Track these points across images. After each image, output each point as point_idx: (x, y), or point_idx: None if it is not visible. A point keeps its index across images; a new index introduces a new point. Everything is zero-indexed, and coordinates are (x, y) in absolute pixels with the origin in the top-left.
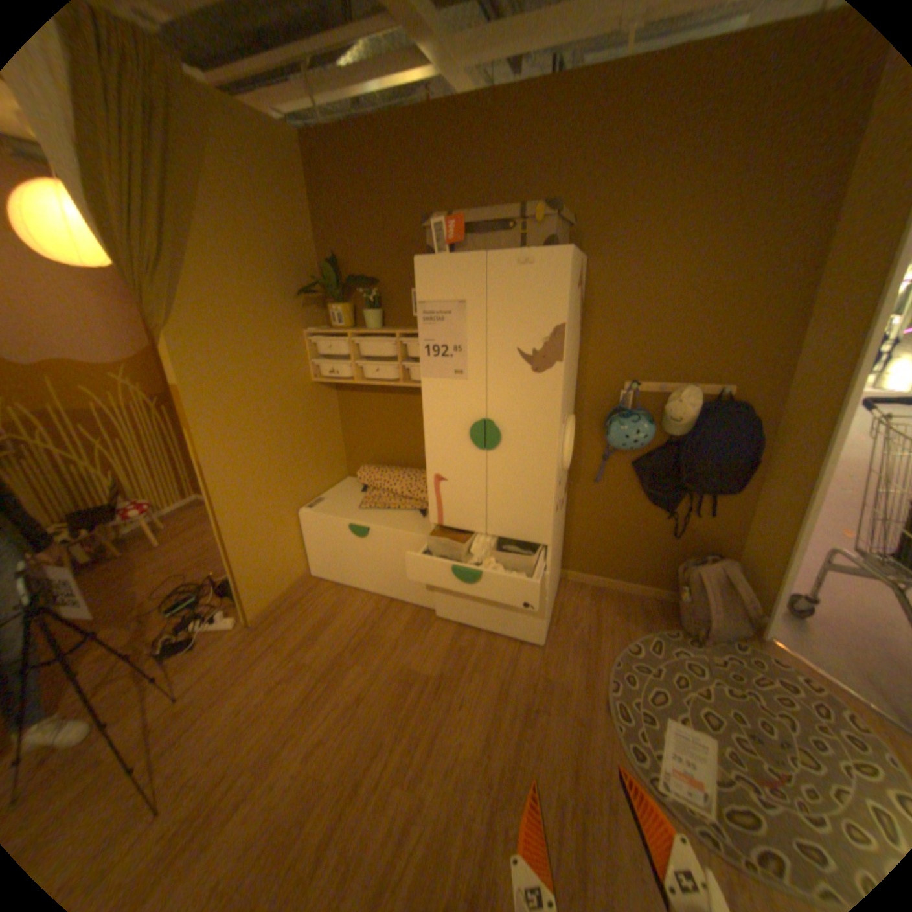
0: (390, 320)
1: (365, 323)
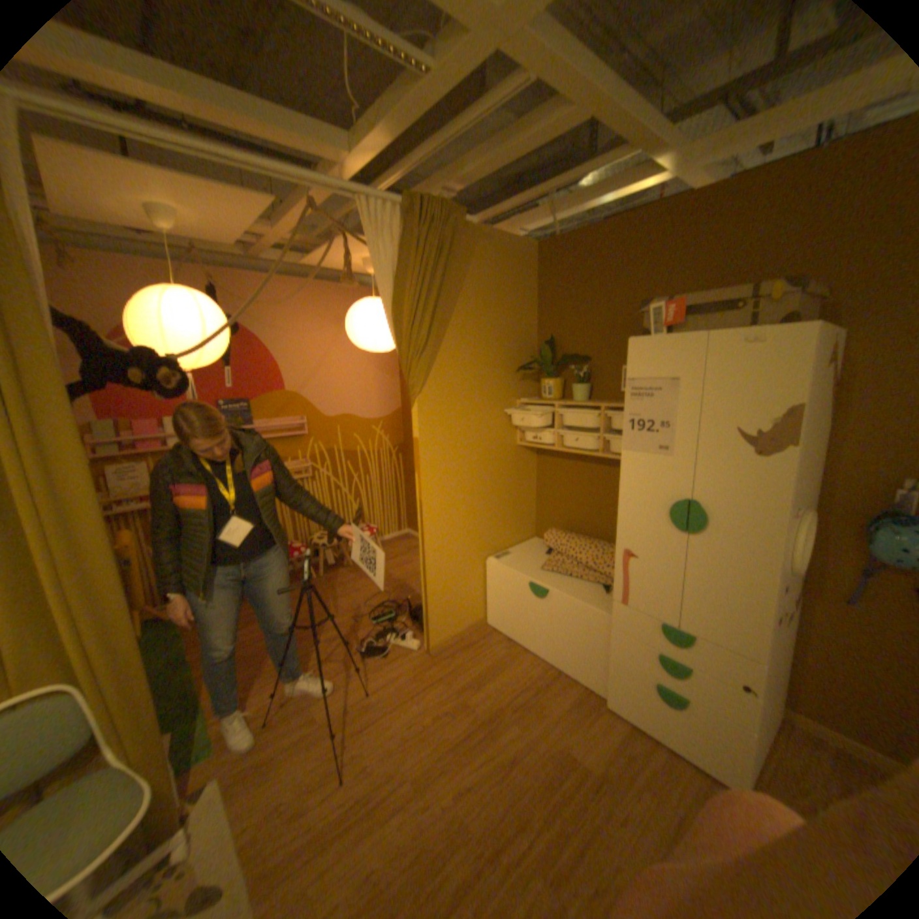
0: (598, 393)
1: (574, 395)
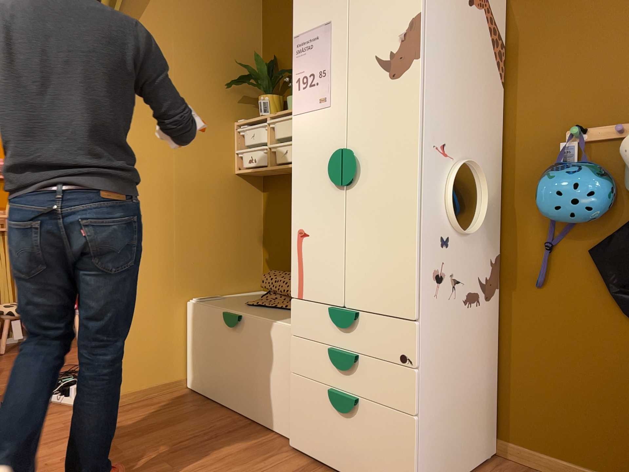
0: None
1: (288, 109)
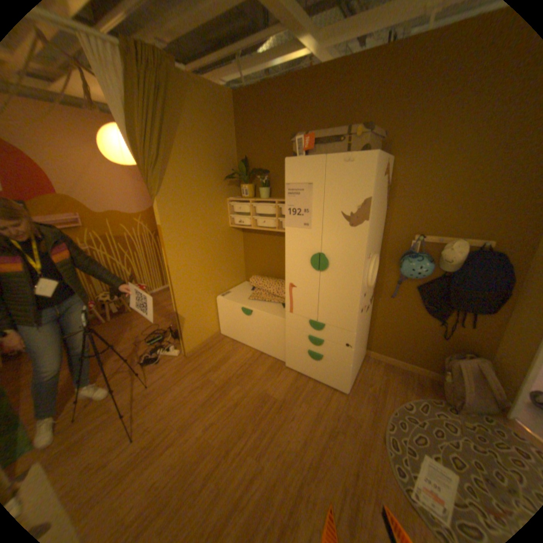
0: (274, 193)
1: (260, 195)
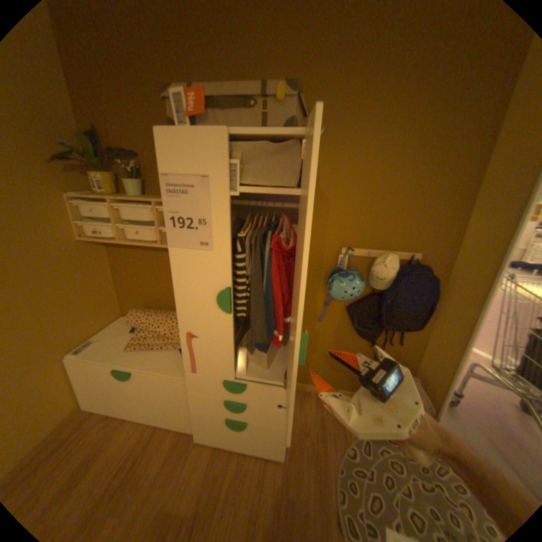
0: (150, 189)
1: (125, 190)
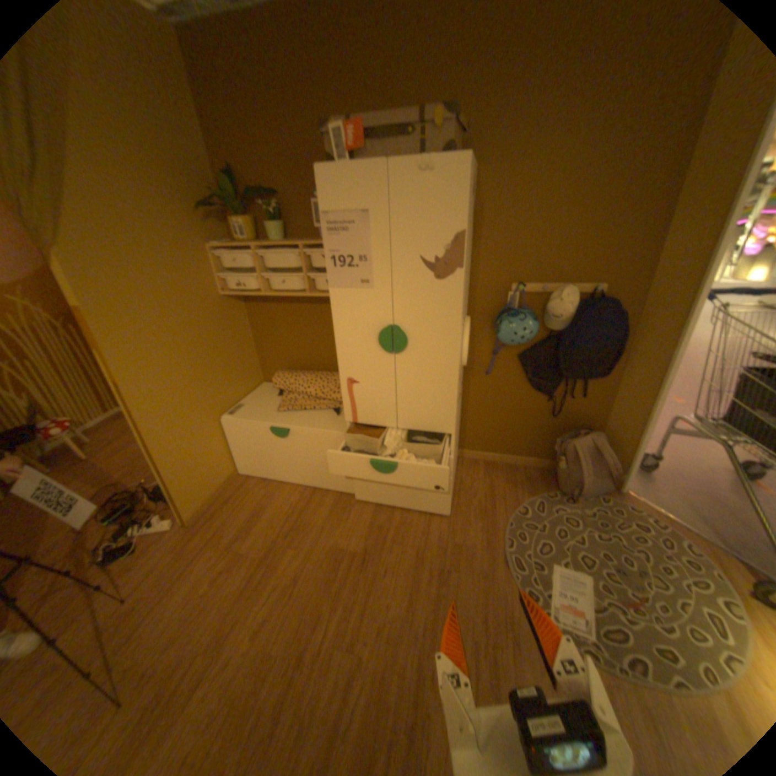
0: (291, 231)
1: (267, 234)
